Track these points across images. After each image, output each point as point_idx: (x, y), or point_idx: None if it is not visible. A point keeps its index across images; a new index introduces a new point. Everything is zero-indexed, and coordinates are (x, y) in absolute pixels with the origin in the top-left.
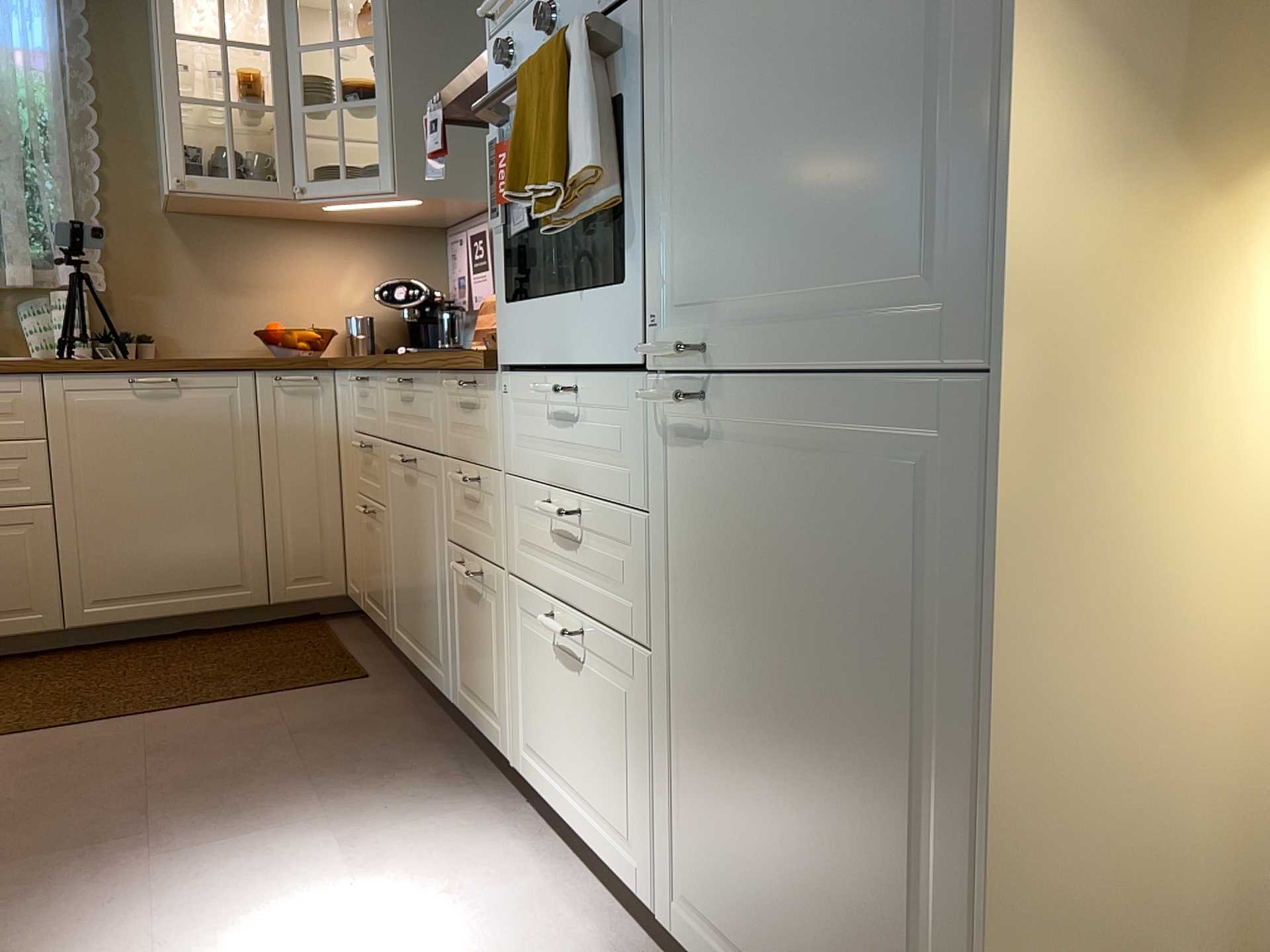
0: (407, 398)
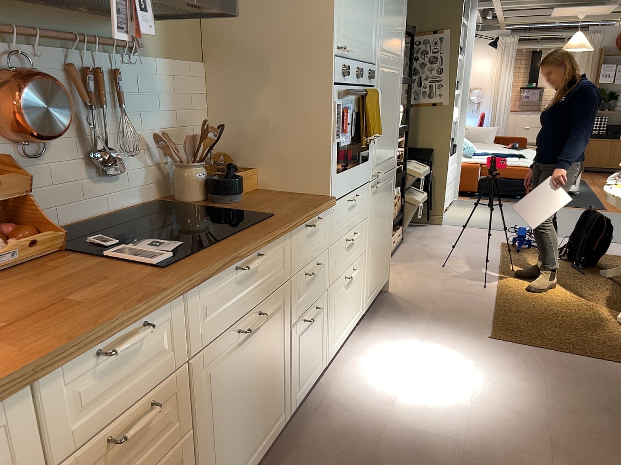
0: (244, 277)
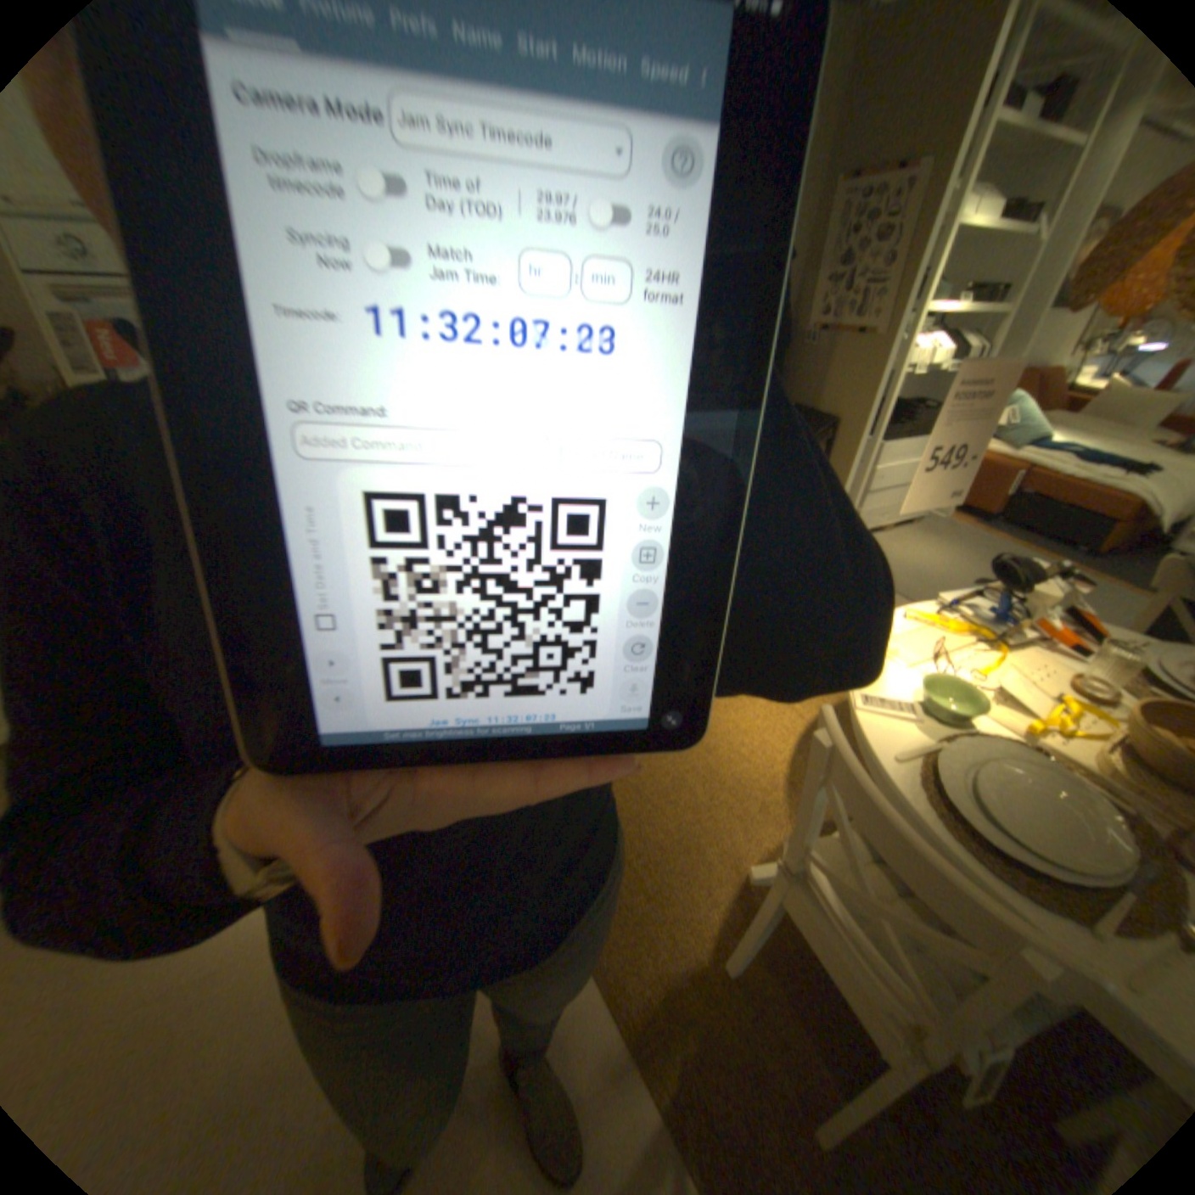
0: None
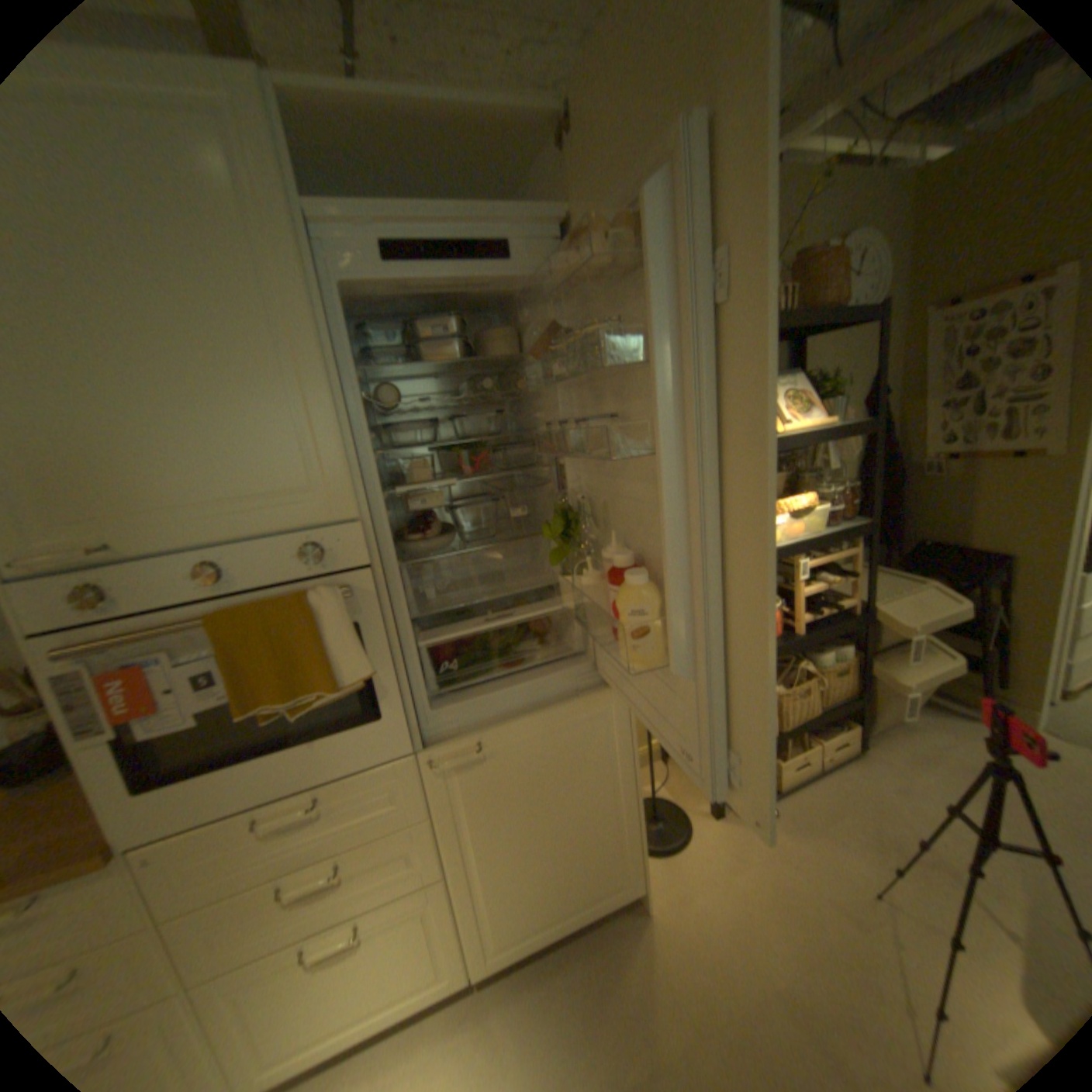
0: None
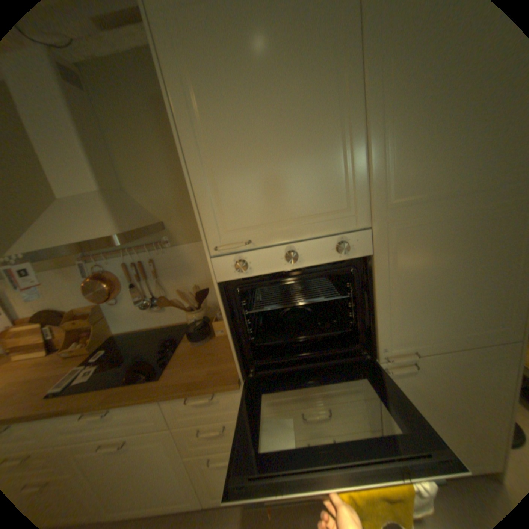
0: (98, 421)
